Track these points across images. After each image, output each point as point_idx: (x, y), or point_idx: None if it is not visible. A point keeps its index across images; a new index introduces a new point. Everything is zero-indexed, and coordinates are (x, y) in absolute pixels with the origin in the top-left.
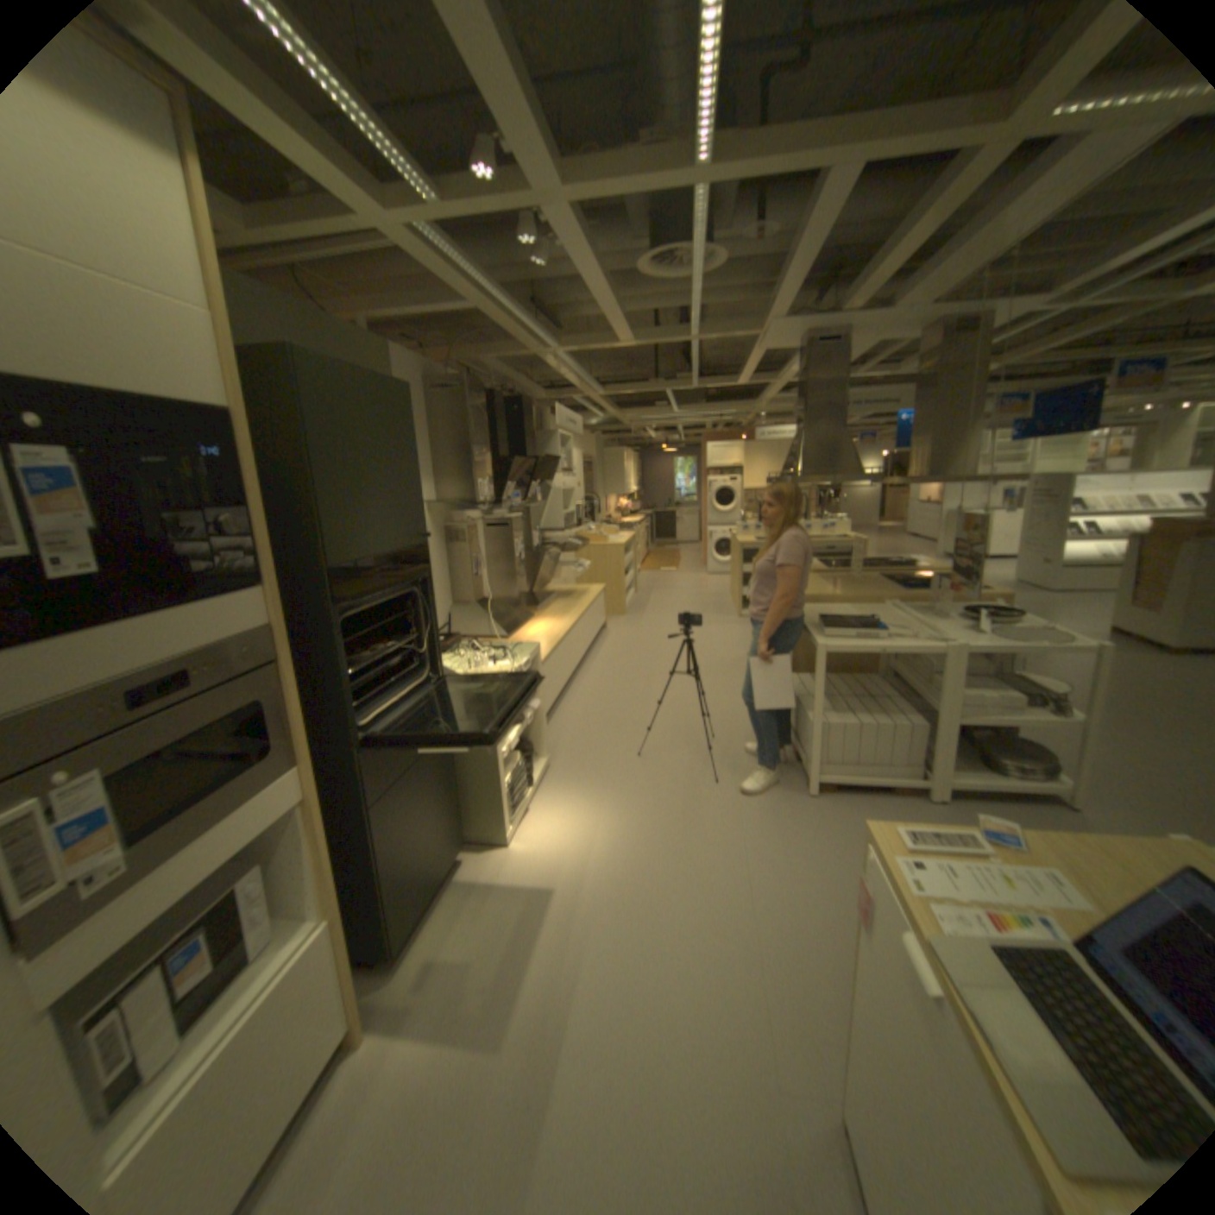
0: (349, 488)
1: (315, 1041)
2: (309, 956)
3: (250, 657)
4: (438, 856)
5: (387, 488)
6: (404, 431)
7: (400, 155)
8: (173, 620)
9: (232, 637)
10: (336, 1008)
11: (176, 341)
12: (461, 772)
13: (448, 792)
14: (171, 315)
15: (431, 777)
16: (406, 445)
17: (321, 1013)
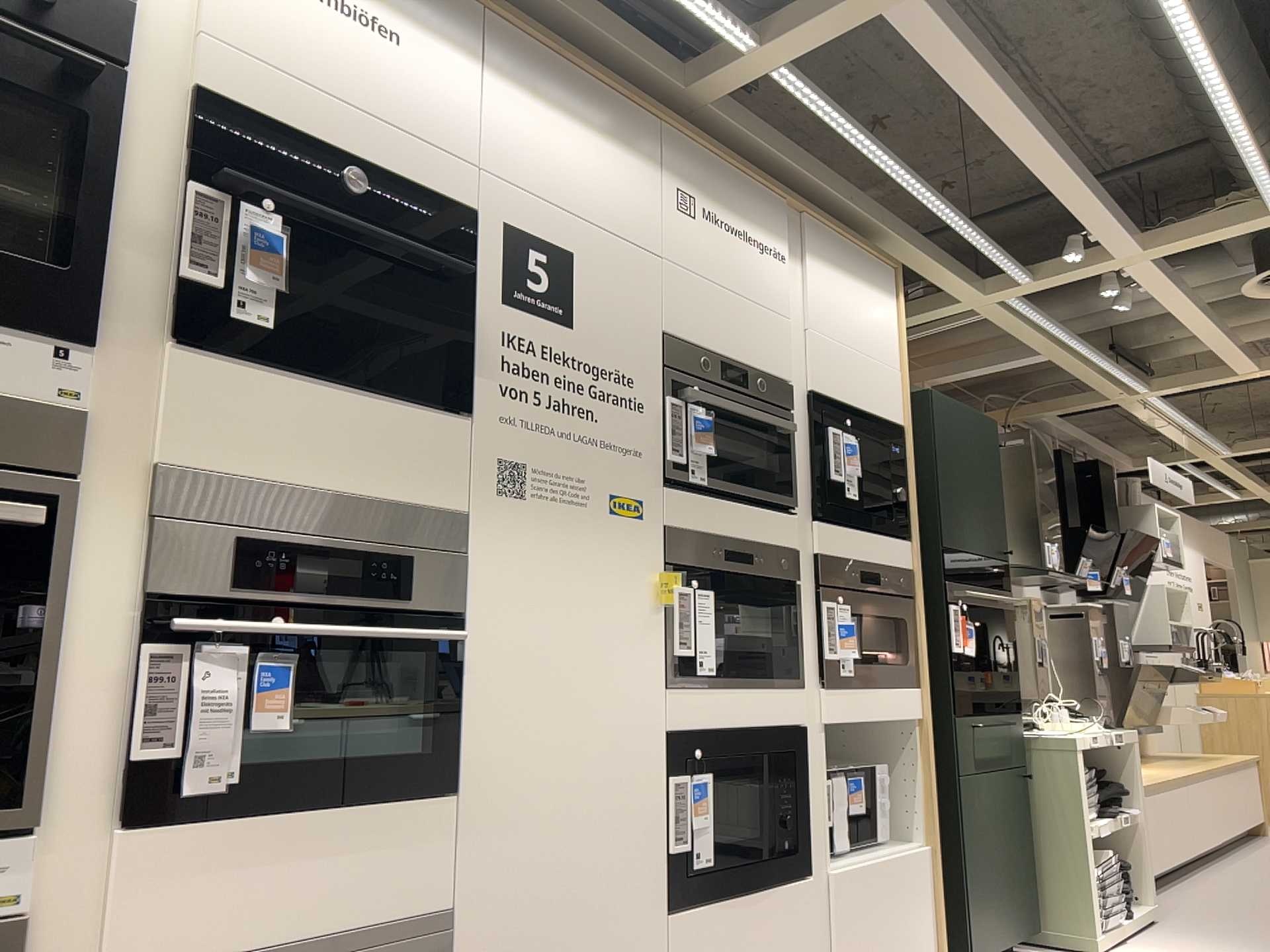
0: (954, 493)
1: (919, 949)
2: (920, 860)
3: (902, 585)
4: (1013, 907)
5: (978, 500)
6: (989, 458)
7: (1004, 262)
8: (876, 541)
9: (896, 567)
10: (932, 942)
11: (886, 388)
12: (1036, 837)
13: (1023, 843)
14: (886, 375)
15: (1007, 805)
16: (990, 469)
17: (924, 929)
